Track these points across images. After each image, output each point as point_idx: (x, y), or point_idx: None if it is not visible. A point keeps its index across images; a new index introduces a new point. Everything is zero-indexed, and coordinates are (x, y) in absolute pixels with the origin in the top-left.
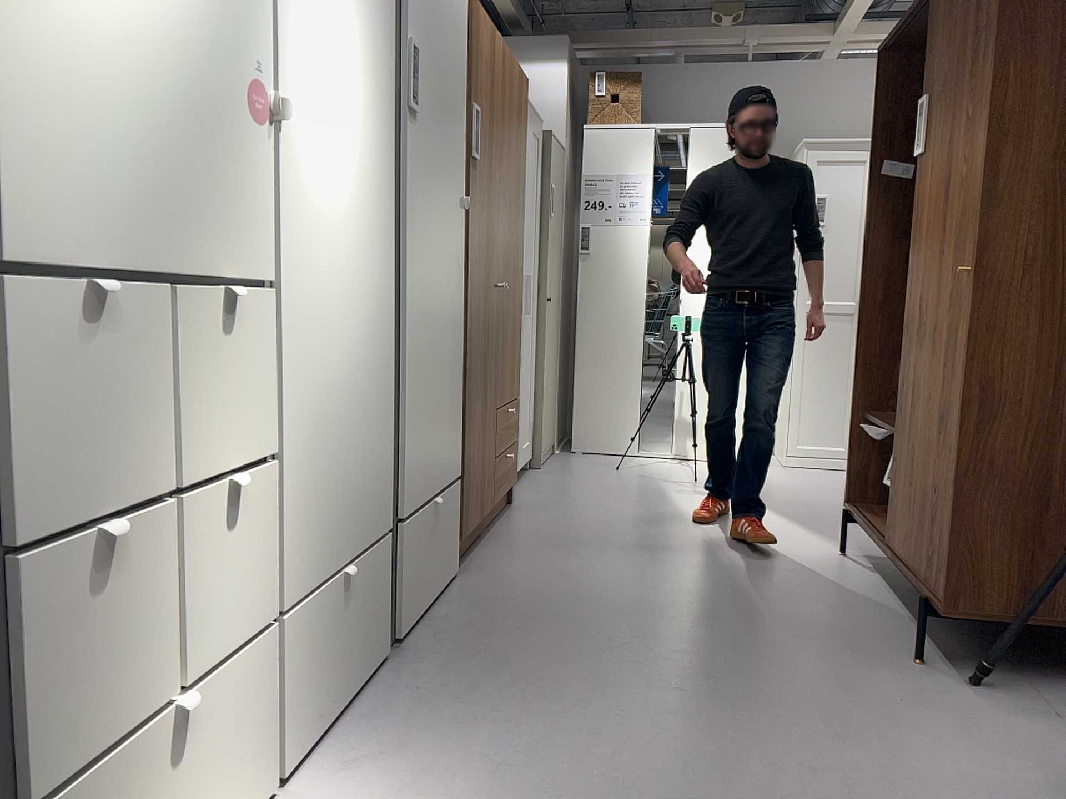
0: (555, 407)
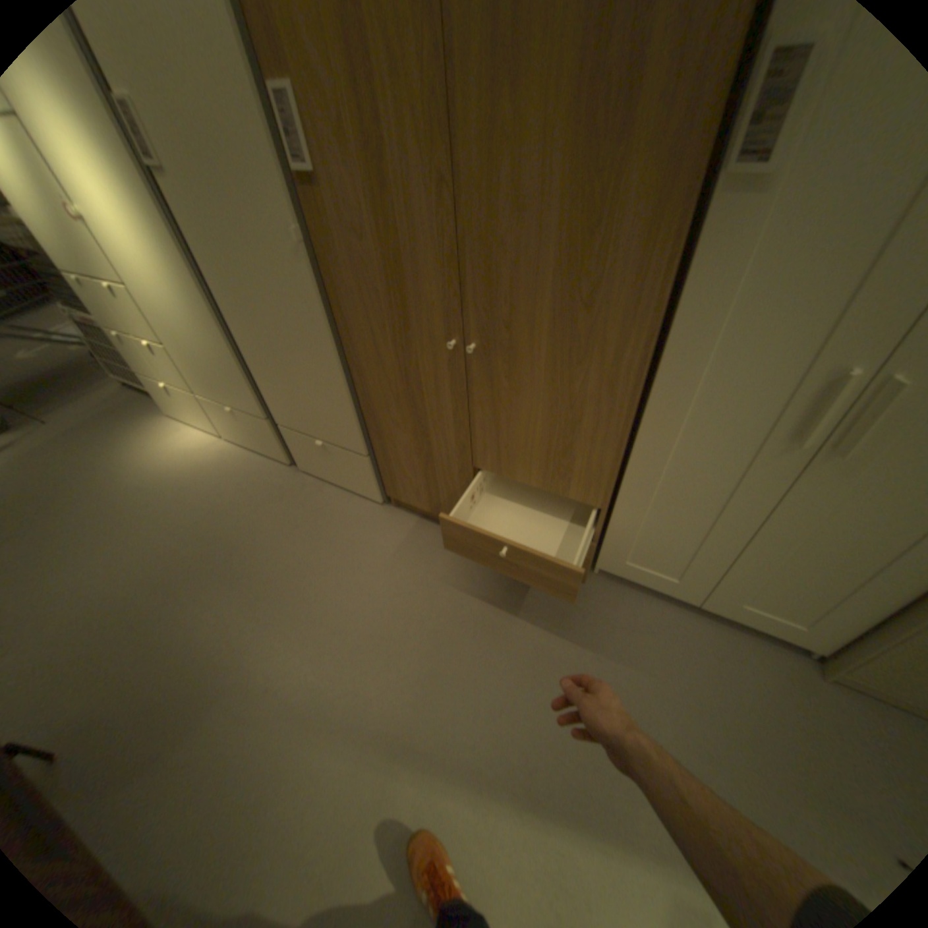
0: None
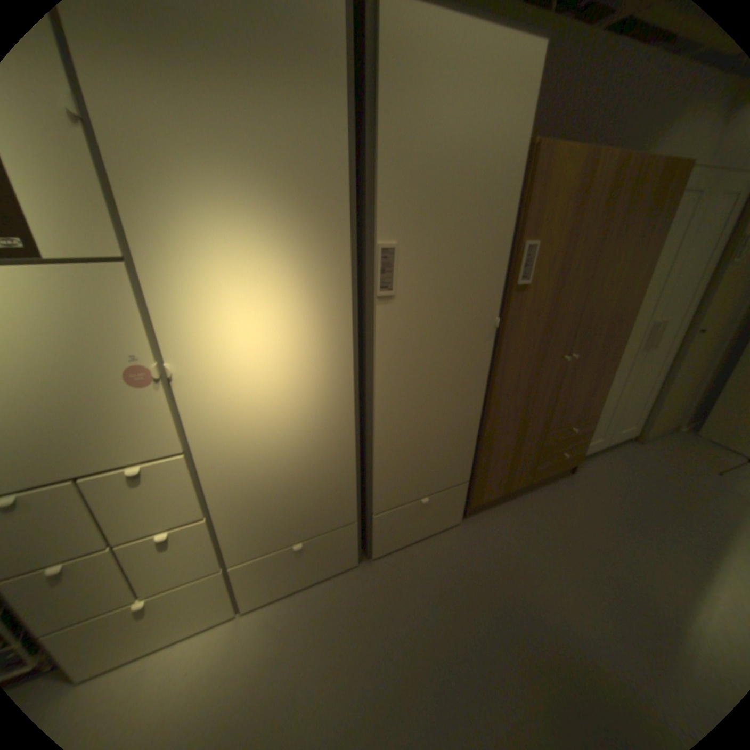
0: (689, 403)
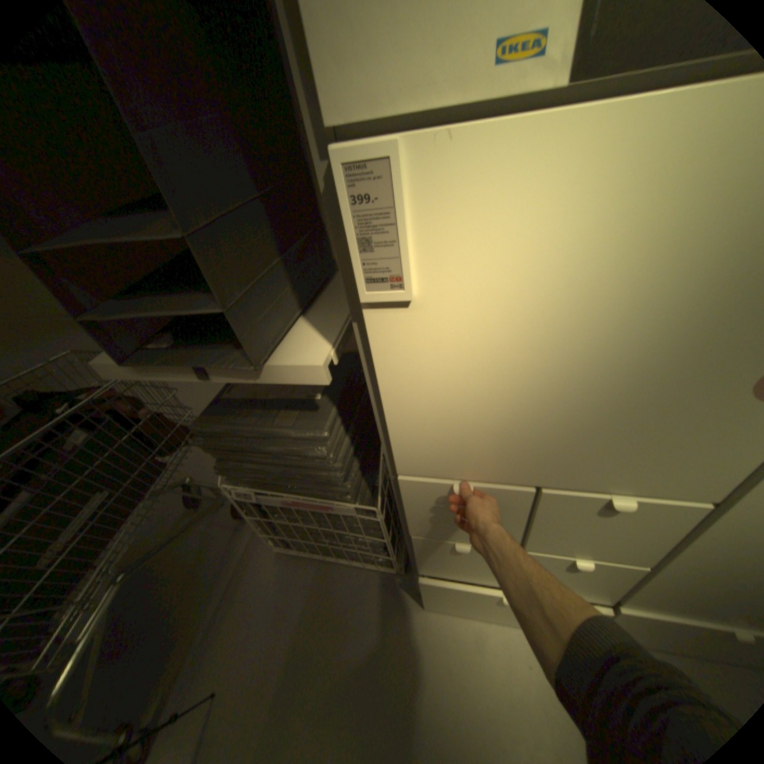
0: None
